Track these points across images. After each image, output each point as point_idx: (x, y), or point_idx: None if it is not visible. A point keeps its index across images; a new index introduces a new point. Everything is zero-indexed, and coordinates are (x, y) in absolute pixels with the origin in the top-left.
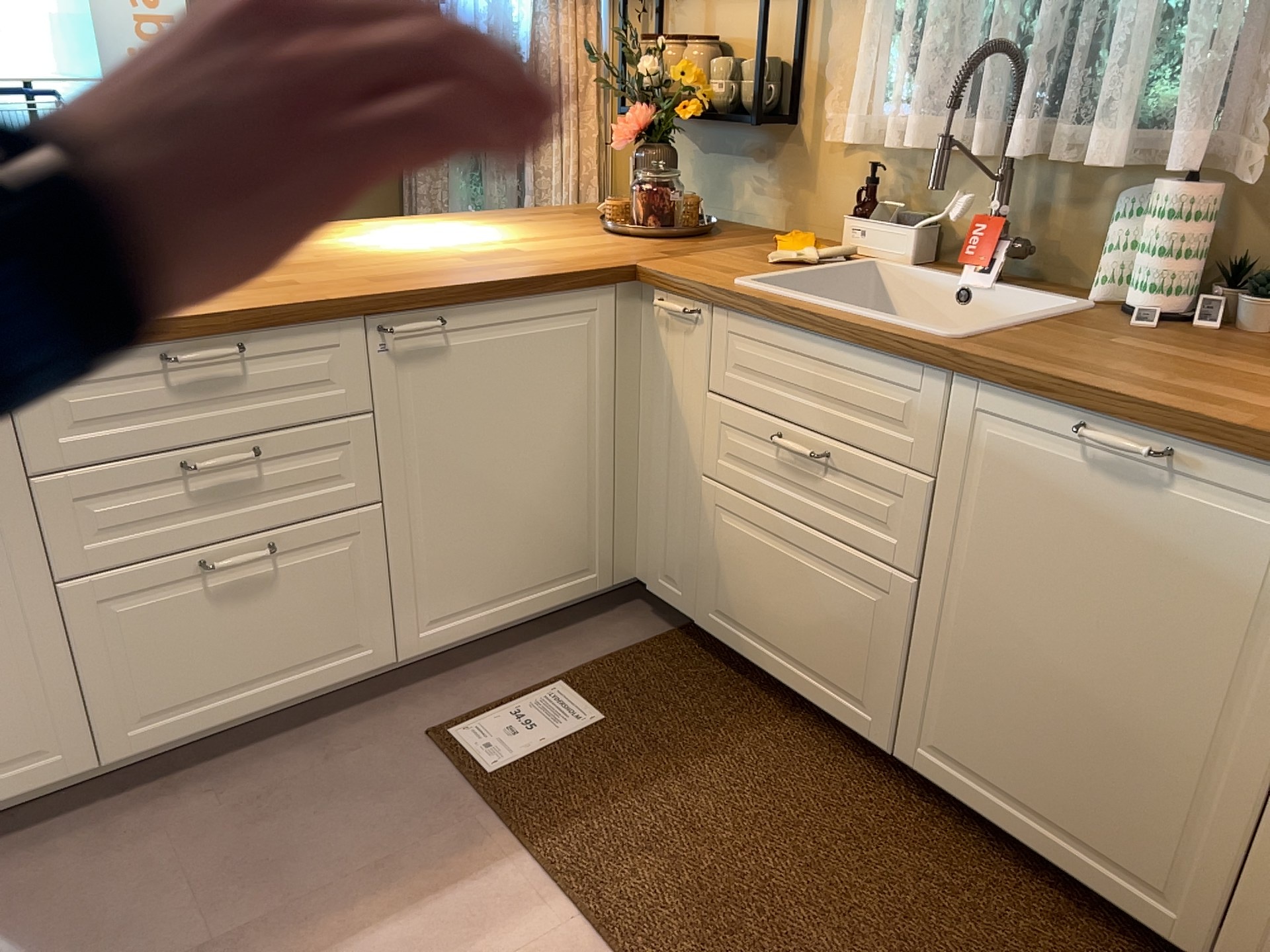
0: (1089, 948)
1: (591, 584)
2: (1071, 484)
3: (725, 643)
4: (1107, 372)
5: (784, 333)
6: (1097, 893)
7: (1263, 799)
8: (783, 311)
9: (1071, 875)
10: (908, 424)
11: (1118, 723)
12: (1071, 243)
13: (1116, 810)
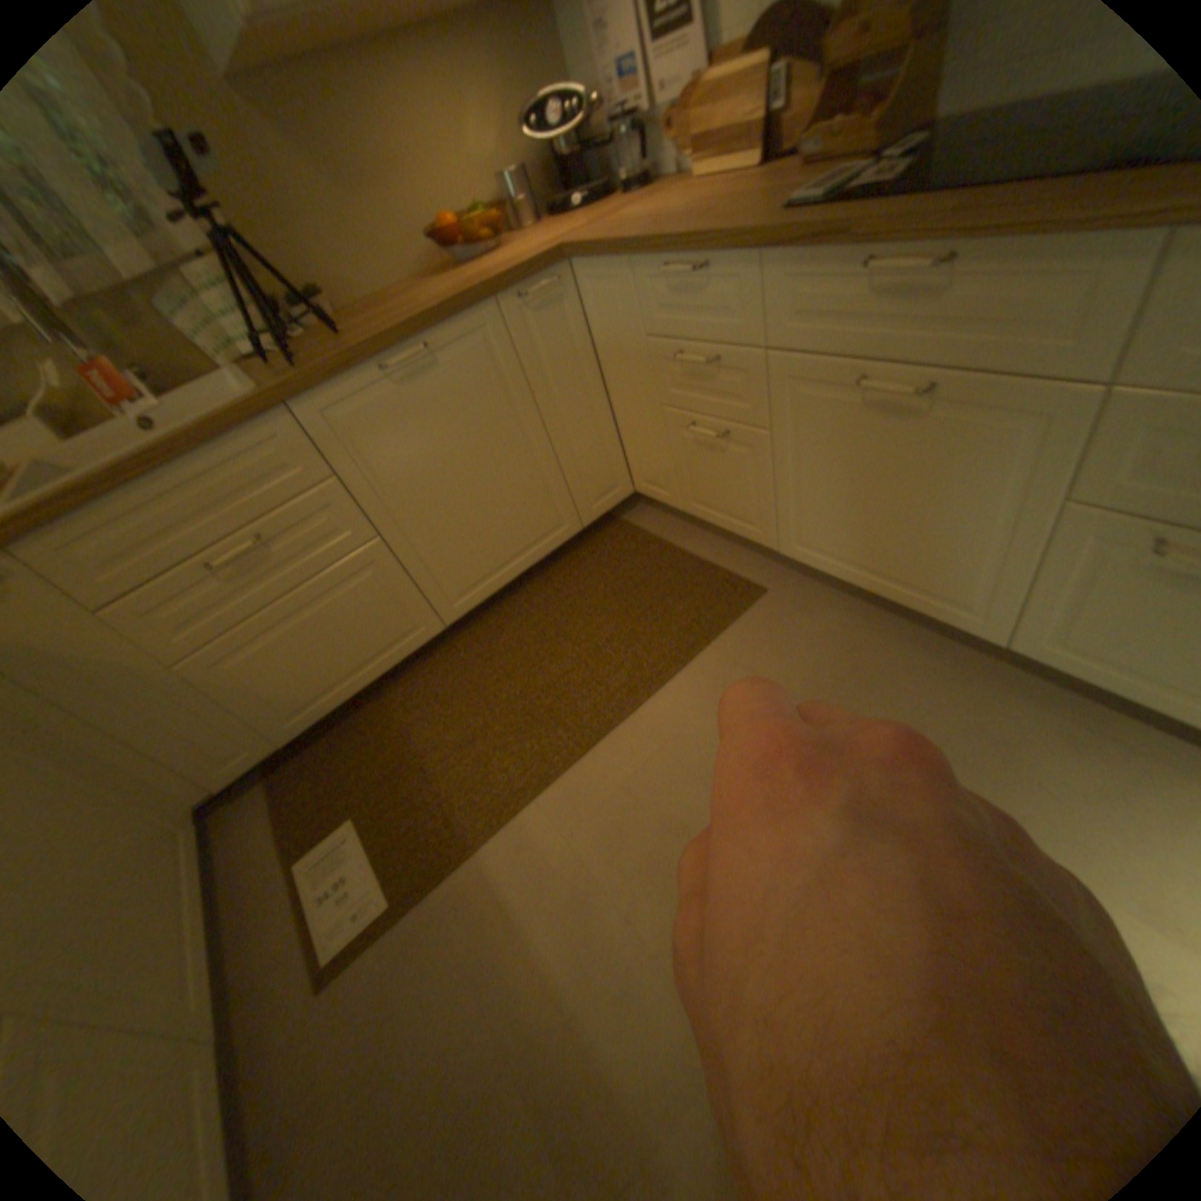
0: (561, 572)
1: (188, 839)
2: (398, 402)
3: (312, 723)
4: (347, 340)
5: (121, 497)
6: (545, 554)
7: (551, 451)
8: (104, 480)
9: (535, 562)
10: (287, 463)
11: (500, 484)
12: (155, 353)
13: (526, 517)
